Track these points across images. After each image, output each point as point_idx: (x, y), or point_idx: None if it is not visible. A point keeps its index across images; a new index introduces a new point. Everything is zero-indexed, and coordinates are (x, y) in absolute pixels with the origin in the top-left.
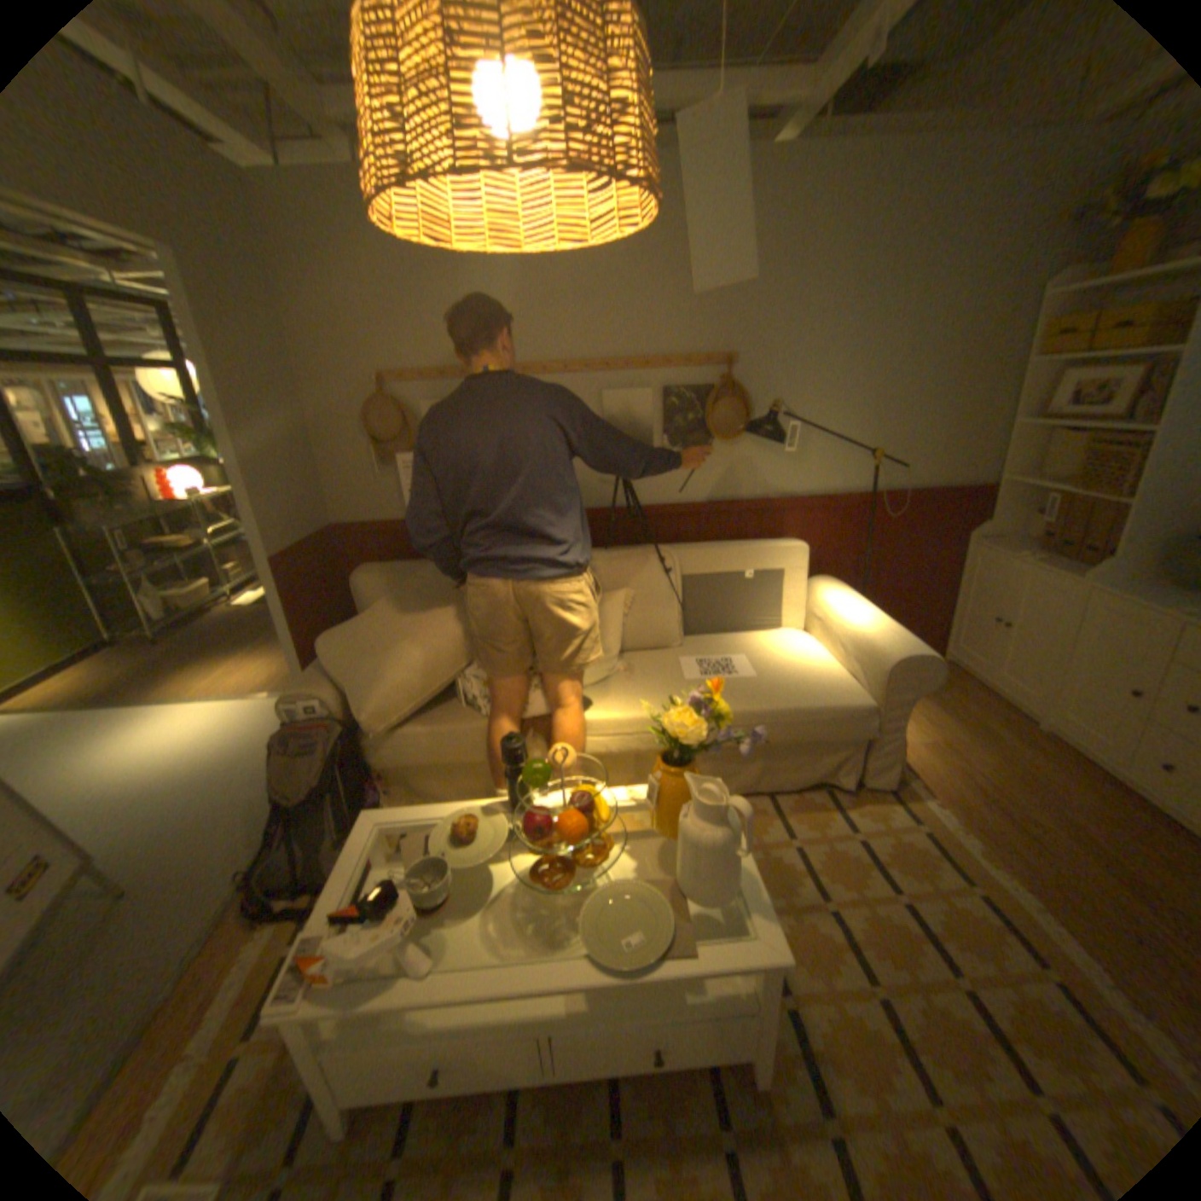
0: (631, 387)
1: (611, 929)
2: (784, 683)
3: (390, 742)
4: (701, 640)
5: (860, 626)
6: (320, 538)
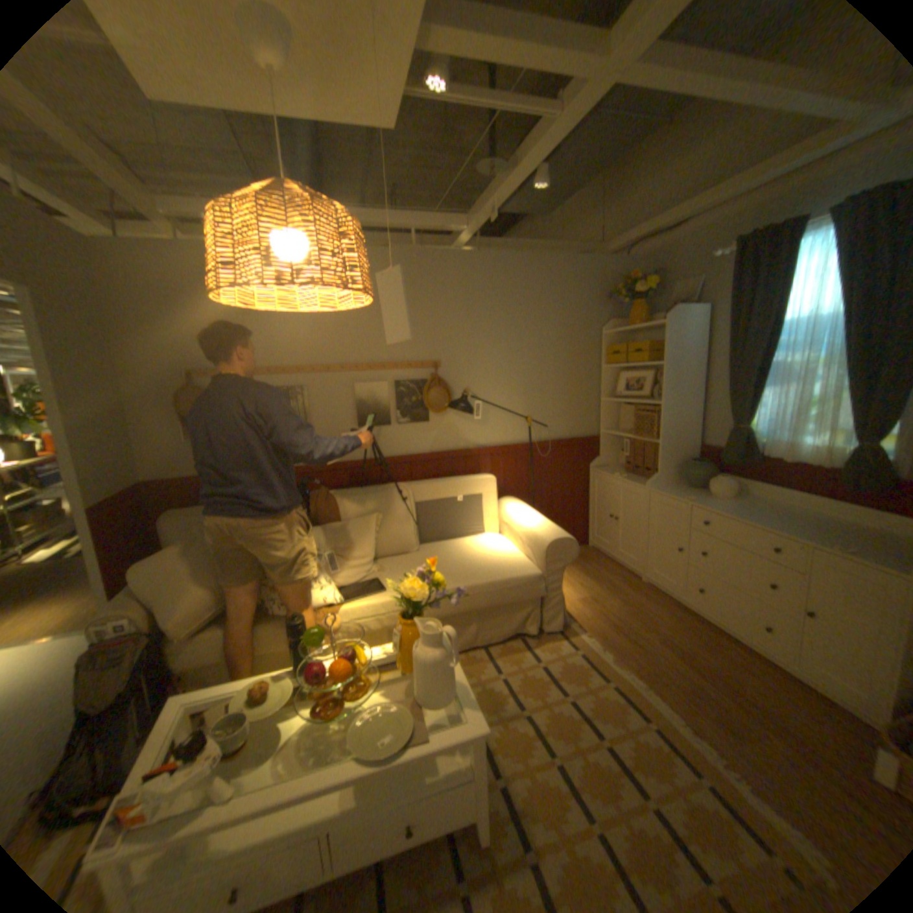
0: (374, 381)
1: (369, 738)
2: (485, 567)
3: (191, 646)
4: (431, 545)
5: (528, 525)
6: (130, 493)
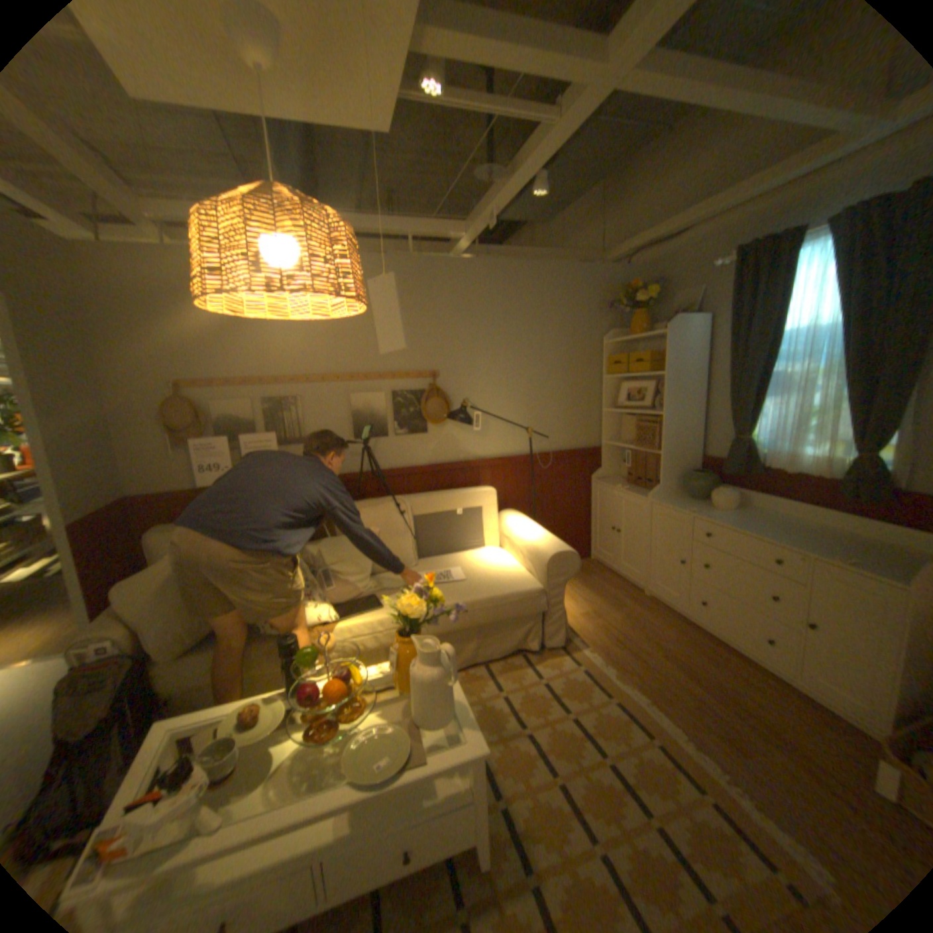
0: (370, 391)
1: (365, 761)
2: (485, 581)
3: (178, 668)
4: (430, 560)
5: (529, 538)
6: (114, 508)
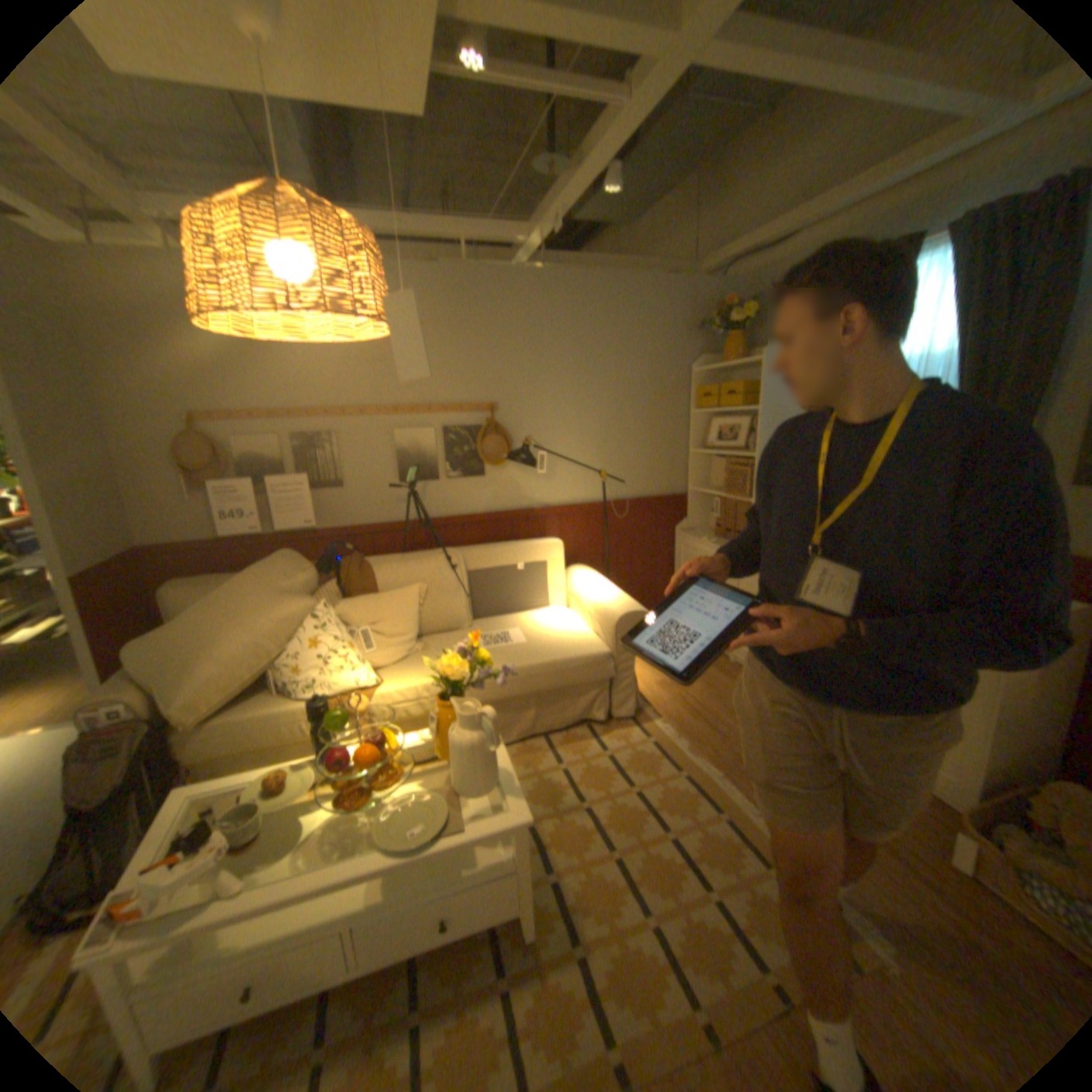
0: (417, 426)
1: (398, 828)
2: (545, 644)
3: (199, 734)
4: (485, 620)
5: (598, 596)
6: (123, 559)
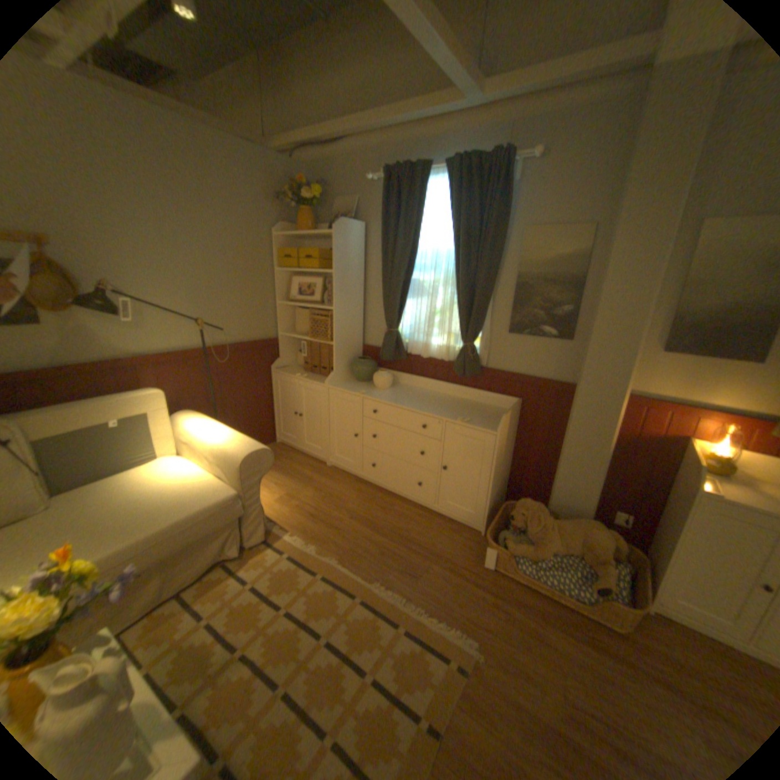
0: None
1: None
2: (163, 505)
3: None
4: (71, 496)
5: (215, 442)
6: None
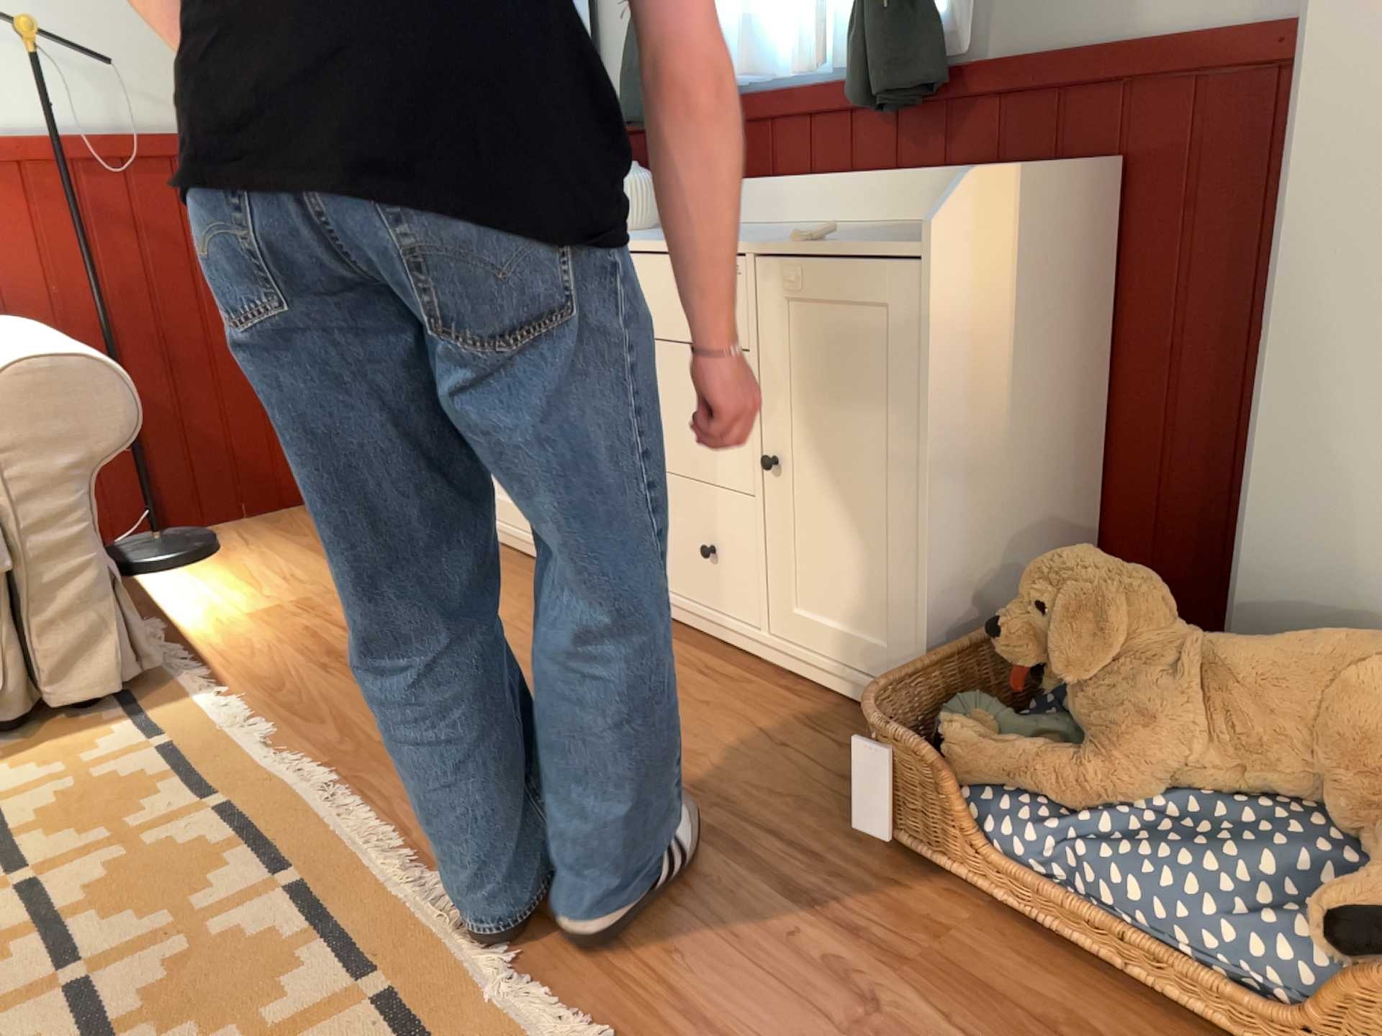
0: None
1: None
2: None
3: None
4: None
5: None
6: None
